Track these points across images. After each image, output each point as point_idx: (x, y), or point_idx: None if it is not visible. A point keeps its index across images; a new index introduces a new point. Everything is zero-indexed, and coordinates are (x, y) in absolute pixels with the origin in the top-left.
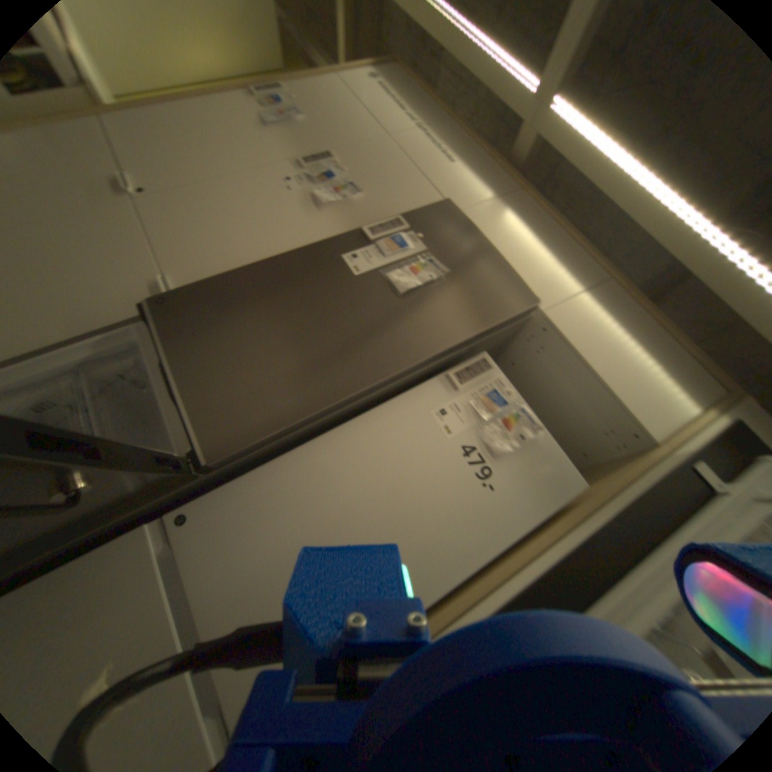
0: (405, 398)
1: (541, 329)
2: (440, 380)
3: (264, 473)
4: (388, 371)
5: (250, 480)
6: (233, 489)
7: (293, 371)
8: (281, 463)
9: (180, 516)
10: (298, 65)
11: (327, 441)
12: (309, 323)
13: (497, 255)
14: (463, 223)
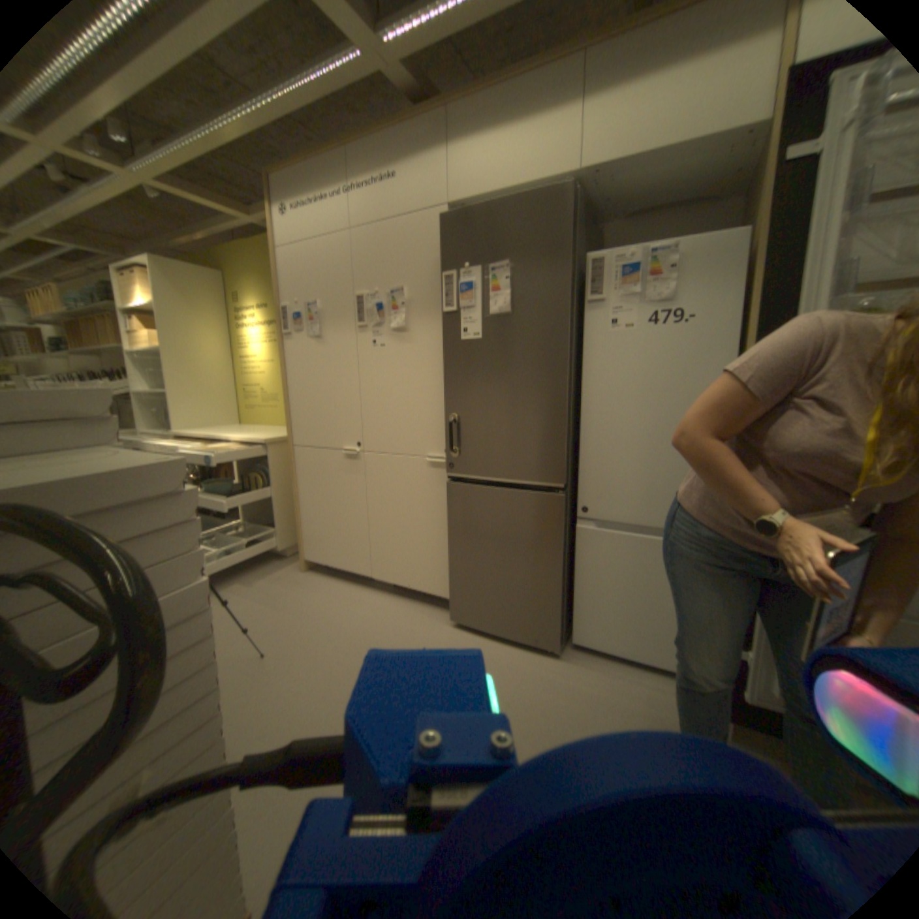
0: (585, 339)
1: (594, 171)
2: (587, 302)
3: (583, 456)
4: (562, 350)
5: (581, 465)
6: (580, 476)
7: (531, 412)
8: (582, 443)
9: (579, 507)
10: (215, 248)
11: (585, 410)
12: (502, 385)
13: (509, 194)
14: (467, 210)
